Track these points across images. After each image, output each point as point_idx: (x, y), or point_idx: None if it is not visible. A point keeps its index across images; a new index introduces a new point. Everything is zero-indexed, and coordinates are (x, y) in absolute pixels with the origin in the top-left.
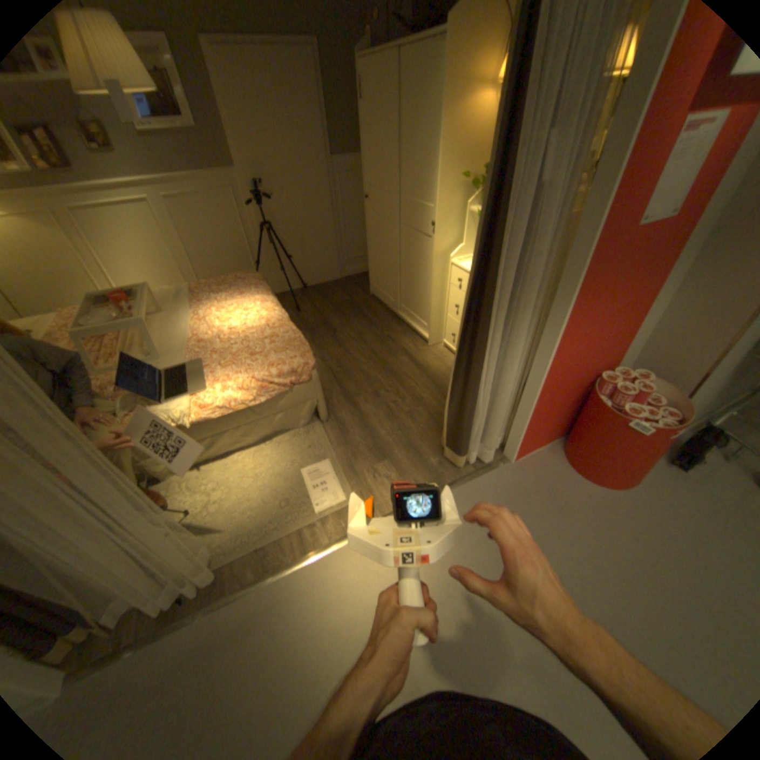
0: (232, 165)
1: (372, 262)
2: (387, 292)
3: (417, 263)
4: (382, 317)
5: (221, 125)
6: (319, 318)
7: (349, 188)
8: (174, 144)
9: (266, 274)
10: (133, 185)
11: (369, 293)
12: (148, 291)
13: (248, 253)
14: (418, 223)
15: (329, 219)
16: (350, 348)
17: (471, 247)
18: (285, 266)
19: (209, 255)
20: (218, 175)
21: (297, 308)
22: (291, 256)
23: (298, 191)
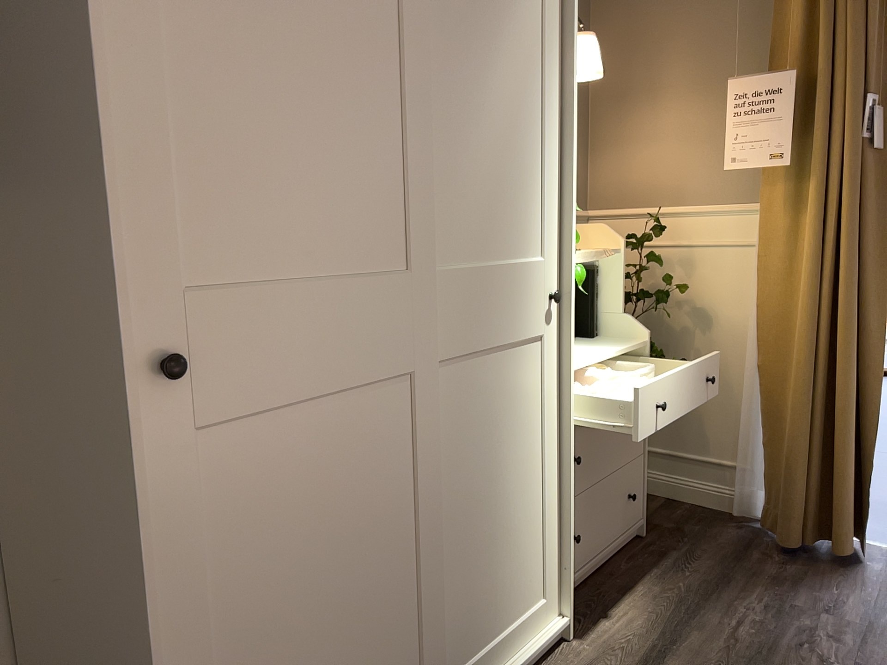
0: None
1: None
2: None
3: (499, 438)
4: None
5: None
6: None
7: None
8: None
9: None
10: None
11: None
12: None
13: None
14: (501, 324)
15: None
16: None
17: None
18: None
19: None
20: None
21: None
22: None
23: None
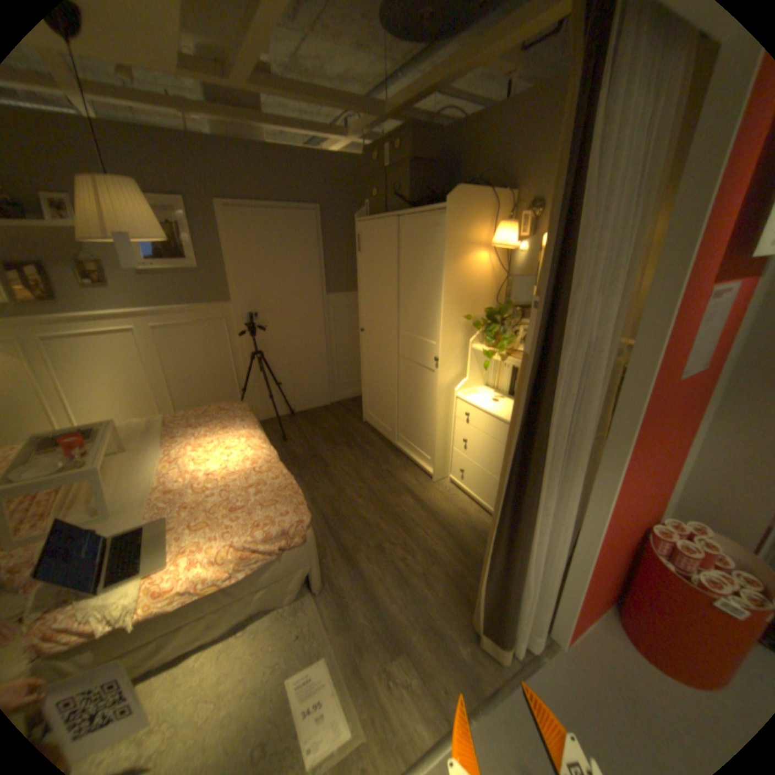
0: (229, 300)
1: (366, 389)
2: (382, 420)
3: (418, 394)
4: (378, 447)
5: (223, 266)
6: (308, 449)
7: (343, 321)
8: (173, 281)
9: (251, 400)
10: (121, 316)
11: (361, 420)
12: (112, 429)
13: (234, 380)
14: (419, 357)
15: (322, 347)
16: (345, 486)
17: (473, 380)
18: (273, 392)
19: (191, 382)
20: (213, 308)
21: (283, 437)
22: (280, 382)
23: (293, 322)
